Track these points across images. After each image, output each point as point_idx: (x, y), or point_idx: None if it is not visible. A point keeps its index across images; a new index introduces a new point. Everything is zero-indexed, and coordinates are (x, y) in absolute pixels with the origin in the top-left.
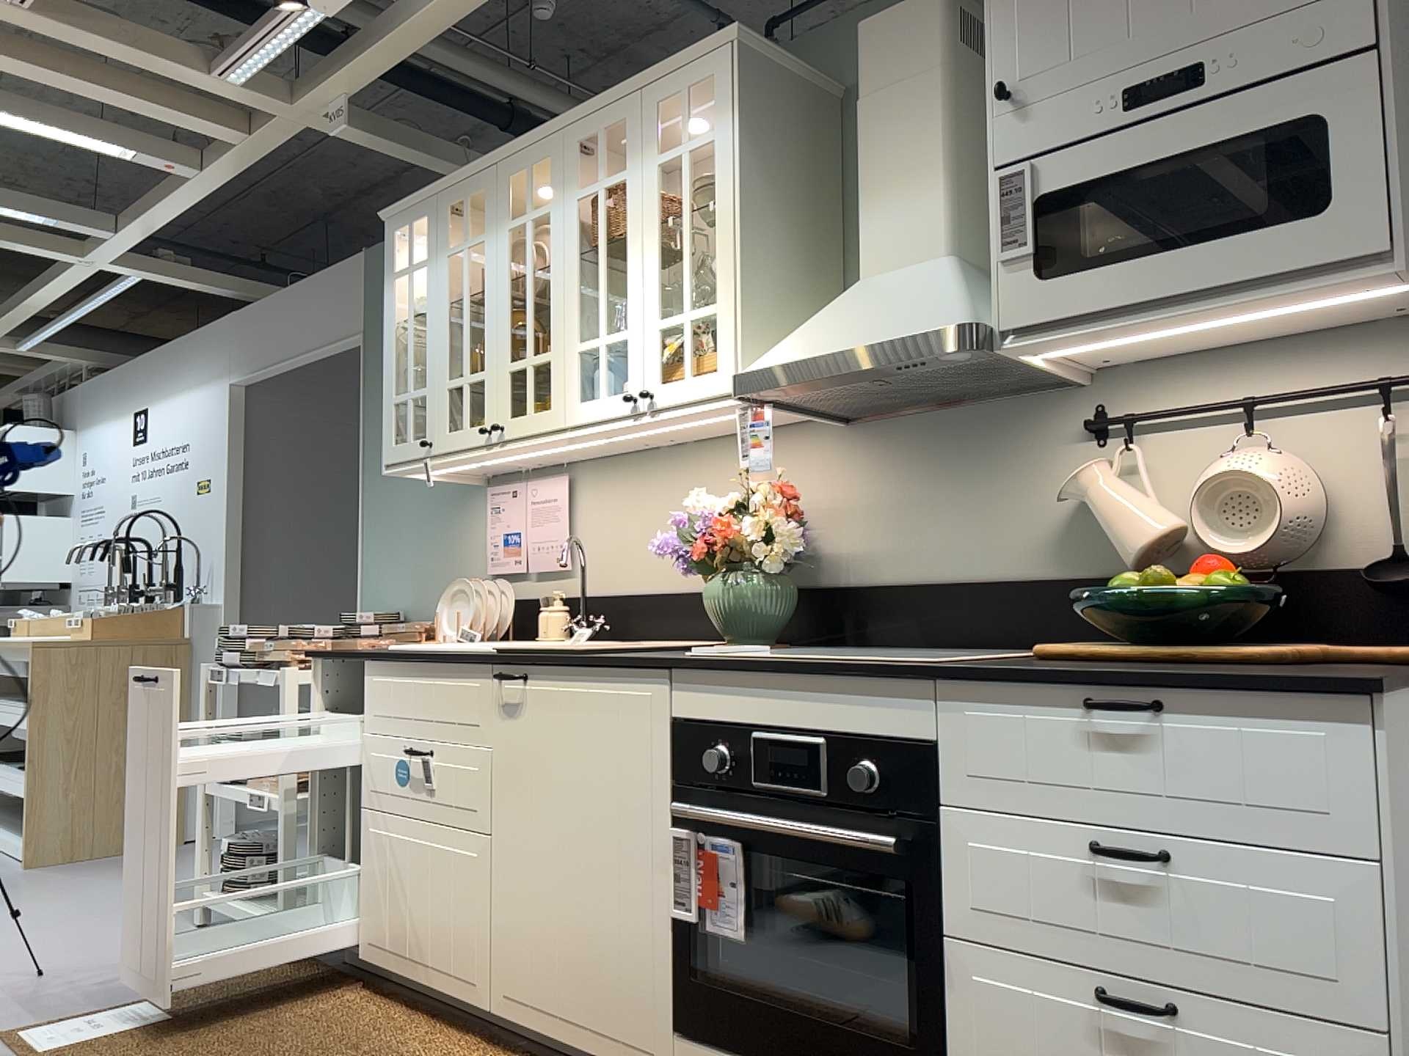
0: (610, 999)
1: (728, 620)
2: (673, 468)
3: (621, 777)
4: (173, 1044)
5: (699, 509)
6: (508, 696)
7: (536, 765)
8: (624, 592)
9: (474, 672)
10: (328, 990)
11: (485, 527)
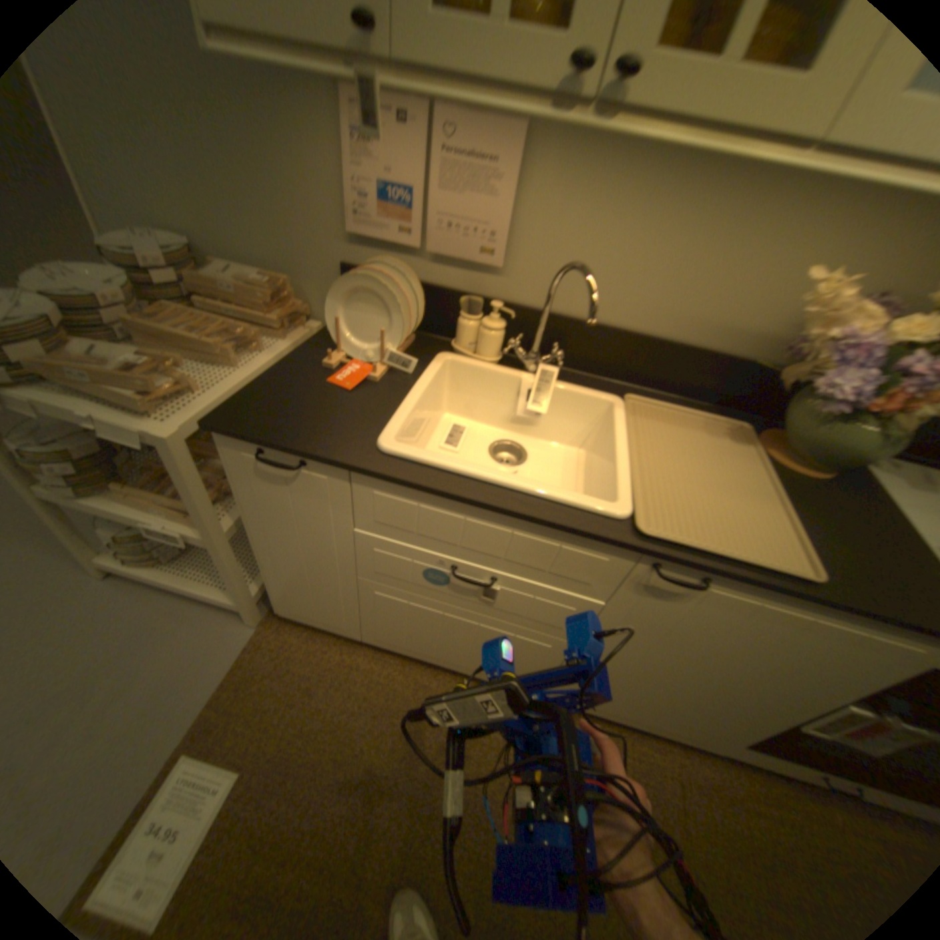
0: (692, 730)
1: (834, 453)
2: (732, 178)
3: (815, 674)
4: (286, 826)
5: (829, 299)
6: (668, 584)
7: (684, 635)
8: (581, 315)
9: (606, 549)
10: (338, 660)
11: (331, 149)
